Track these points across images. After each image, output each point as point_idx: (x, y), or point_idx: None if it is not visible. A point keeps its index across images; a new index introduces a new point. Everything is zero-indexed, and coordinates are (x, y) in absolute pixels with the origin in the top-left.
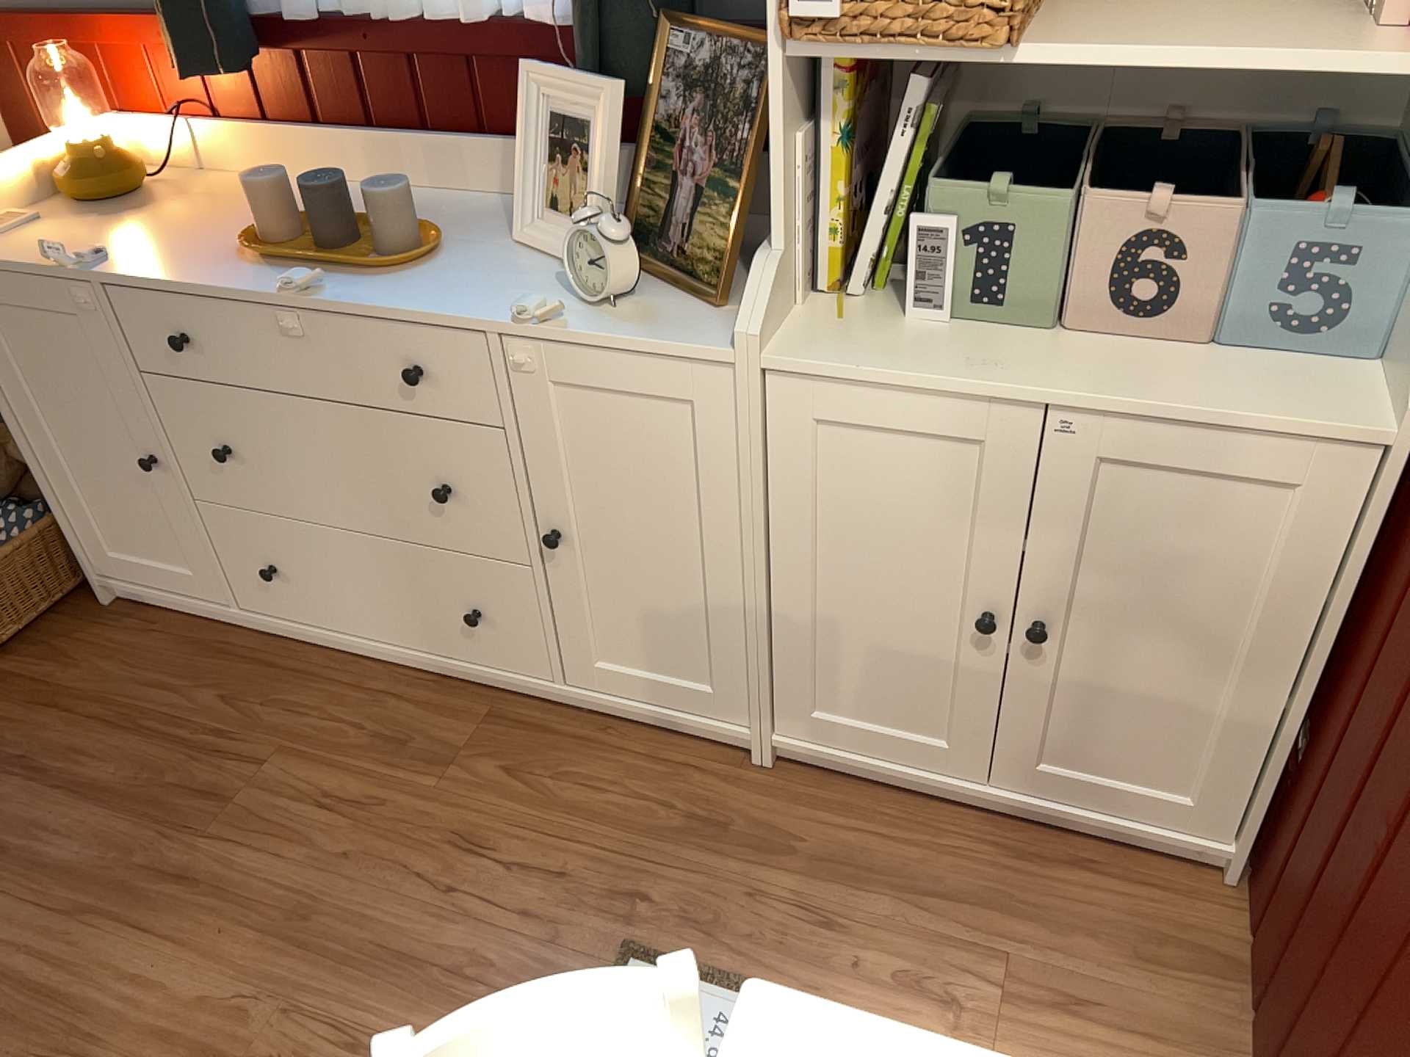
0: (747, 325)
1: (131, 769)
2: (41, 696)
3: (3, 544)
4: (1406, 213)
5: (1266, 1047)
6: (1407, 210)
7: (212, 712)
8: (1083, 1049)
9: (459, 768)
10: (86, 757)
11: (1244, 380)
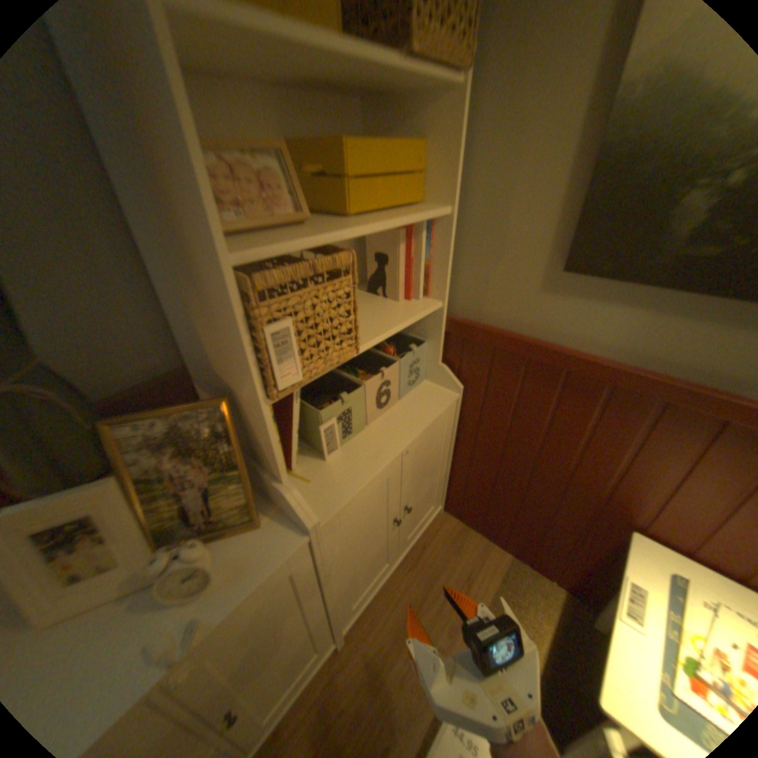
0: (308, 521)
1: None
2: None
3: None
4: (421, 341)
5: (506, 538)
6: (418, 340)
7: None
8: (487, 588)
9: None
10: None
11: (419, 403)
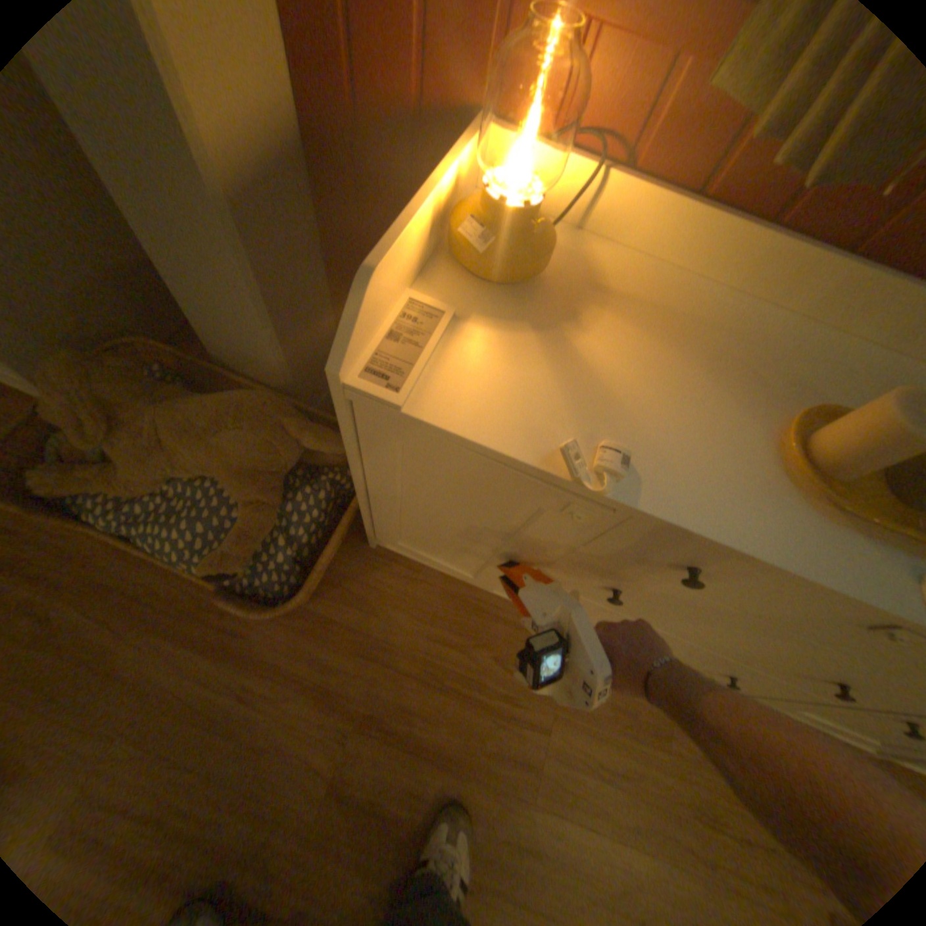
0: None
1: (452, 742)
2: (351, 653)
3: (297, 529)
4: None
5: None
6: None
7: (489, 680)
8: None
9: (677, 750)
10: (412, 727)
11: None
